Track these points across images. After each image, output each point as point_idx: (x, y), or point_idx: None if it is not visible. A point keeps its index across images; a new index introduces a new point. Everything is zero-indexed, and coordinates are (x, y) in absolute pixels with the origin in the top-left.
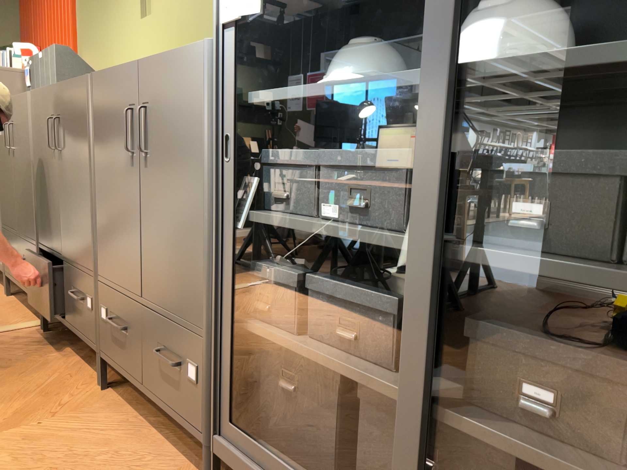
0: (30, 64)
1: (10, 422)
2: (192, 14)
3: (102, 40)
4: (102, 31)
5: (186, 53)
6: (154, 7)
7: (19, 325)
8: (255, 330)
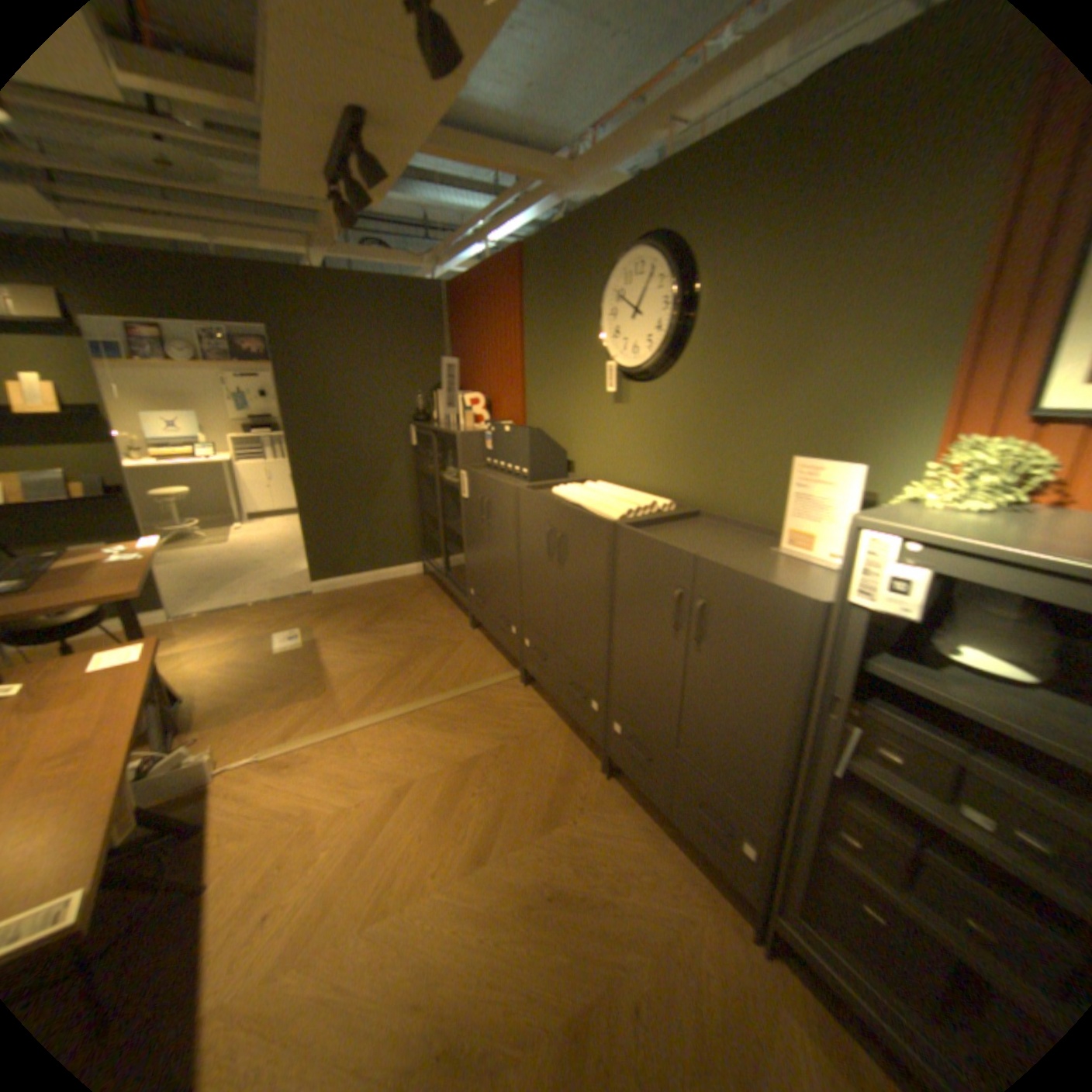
0: (489, 429)
1: (550, 815)
2: (687, 423)
3: (558, 404)
4: (558, 395)
5: (780, 595)
6: (632, 397)
7: (500, 676)
8: (839, 857)
